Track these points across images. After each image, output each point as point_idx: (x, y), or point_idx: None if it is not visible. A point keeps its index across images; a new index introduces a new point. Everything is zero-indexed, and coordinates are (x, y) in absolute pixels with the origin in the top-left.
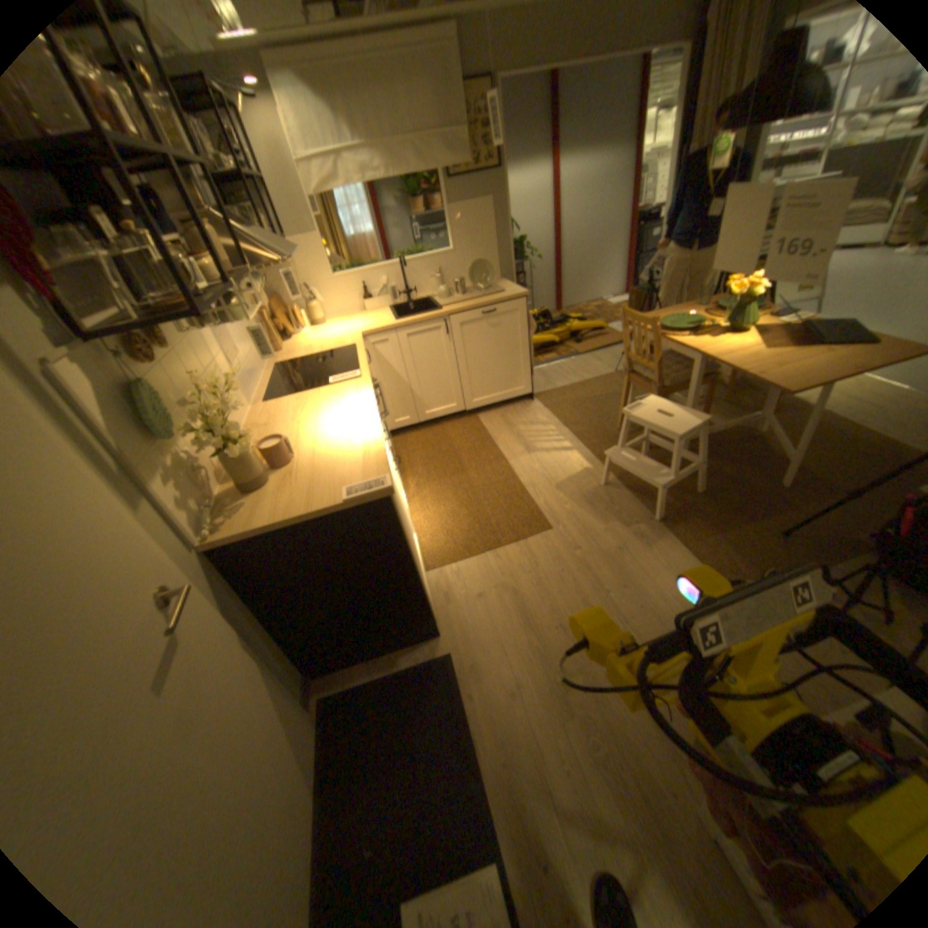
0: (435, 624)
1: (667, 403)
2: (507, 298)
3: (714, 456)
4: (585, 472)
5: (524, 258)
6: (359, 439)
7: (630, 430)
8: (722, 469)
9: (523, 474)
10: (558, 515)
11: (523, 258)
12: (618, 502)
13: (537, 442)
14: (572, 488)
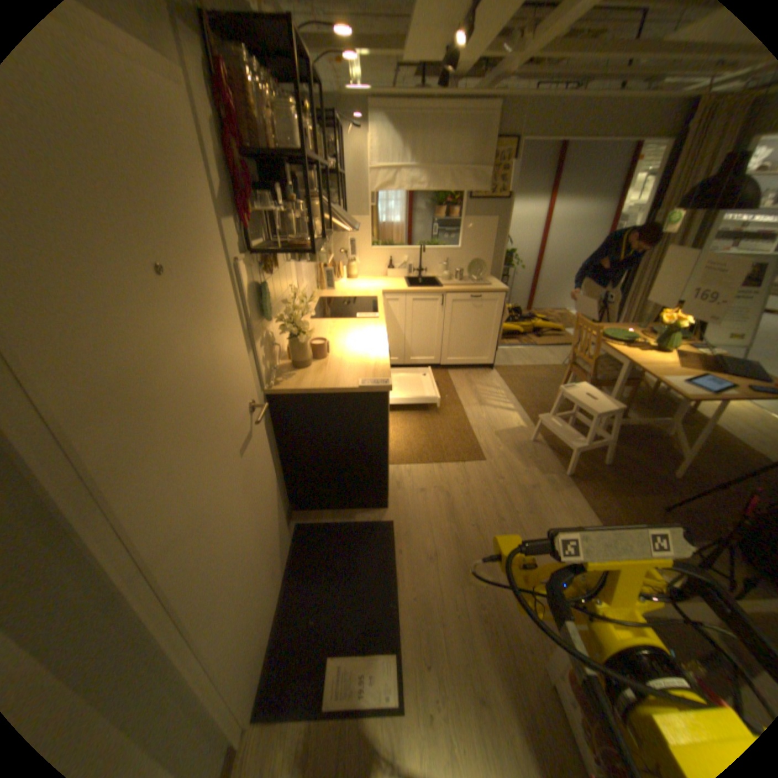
0: (386, 498)
1: (596, 393)
2: (490, 291)
3: (625, 443)
4: (520, 430)
5: (510, 266)
6: (372, 355)
7: (562, 409)
8: (629, 453)
9: (472, 419)
10: (492, 453)
11: (509, 265)
12: (540, 456)
13: (488, 400)
14: (507, 438)
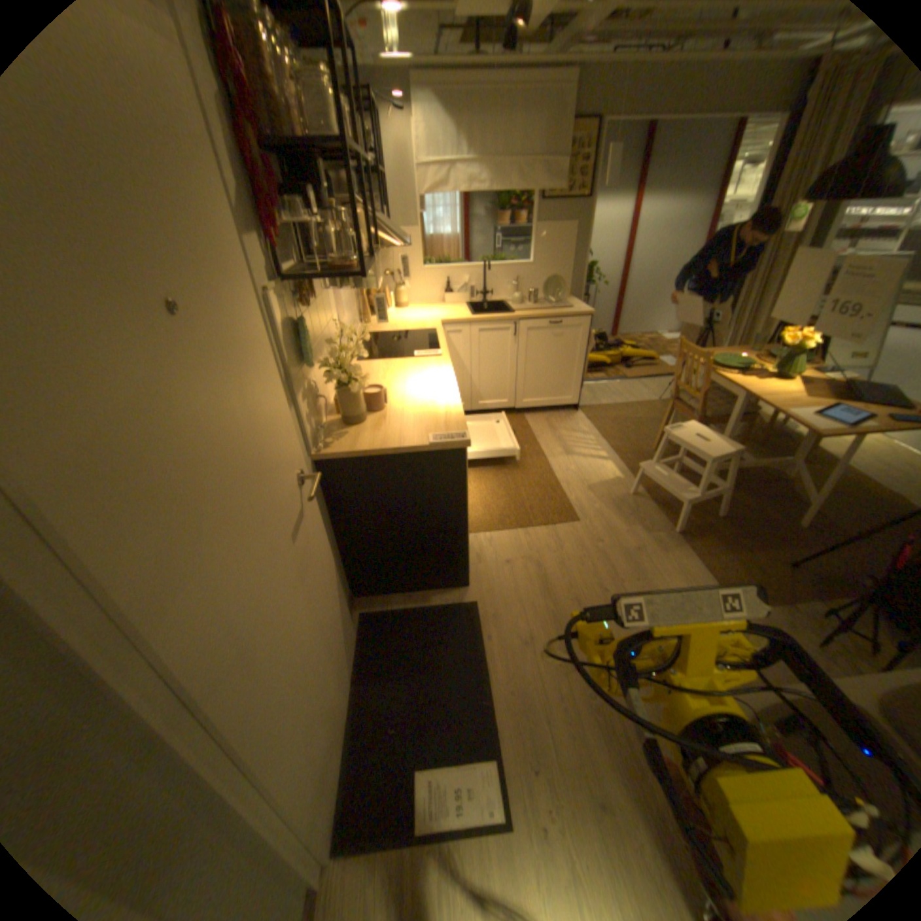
0: (467, 575)
1: (705, 432)
2: (571, 315)
3: (739, 490)
4: (616, 481)
5: (590, 282)
6: (440, 402)
7: (664, 453)
8: (745, 502)
9: (559, 472)
10: (587, 512)
11: (589, 282)
12: (643, 512)
13: (575, 448)
14: (602, 492)
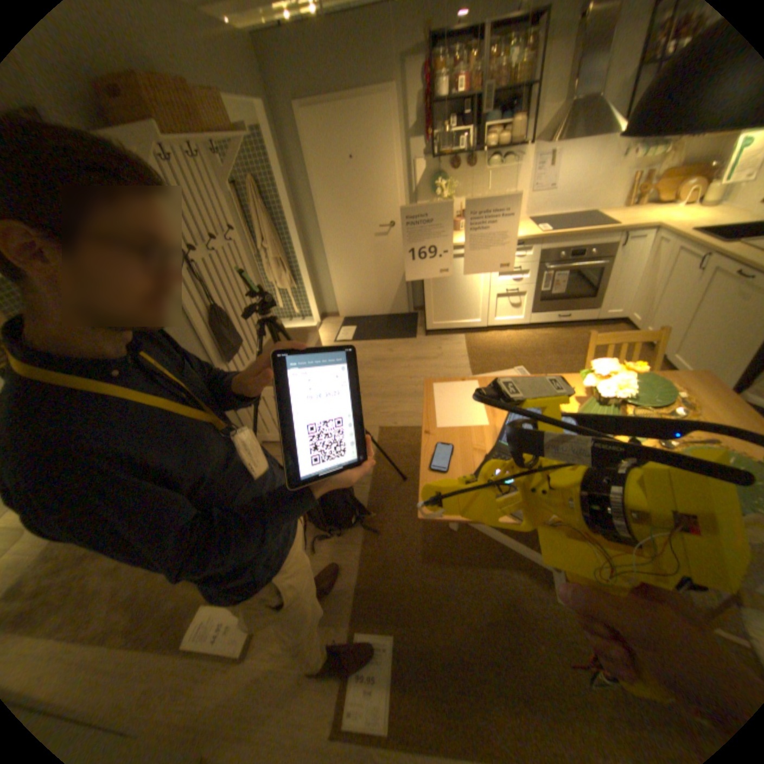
0: (426, 329)
1: None
2: None
3: None
4: None
5: None
6: (462, 239)
7: None
8: None
9: None
10: None
11: None
12: None
13: None
14: None
